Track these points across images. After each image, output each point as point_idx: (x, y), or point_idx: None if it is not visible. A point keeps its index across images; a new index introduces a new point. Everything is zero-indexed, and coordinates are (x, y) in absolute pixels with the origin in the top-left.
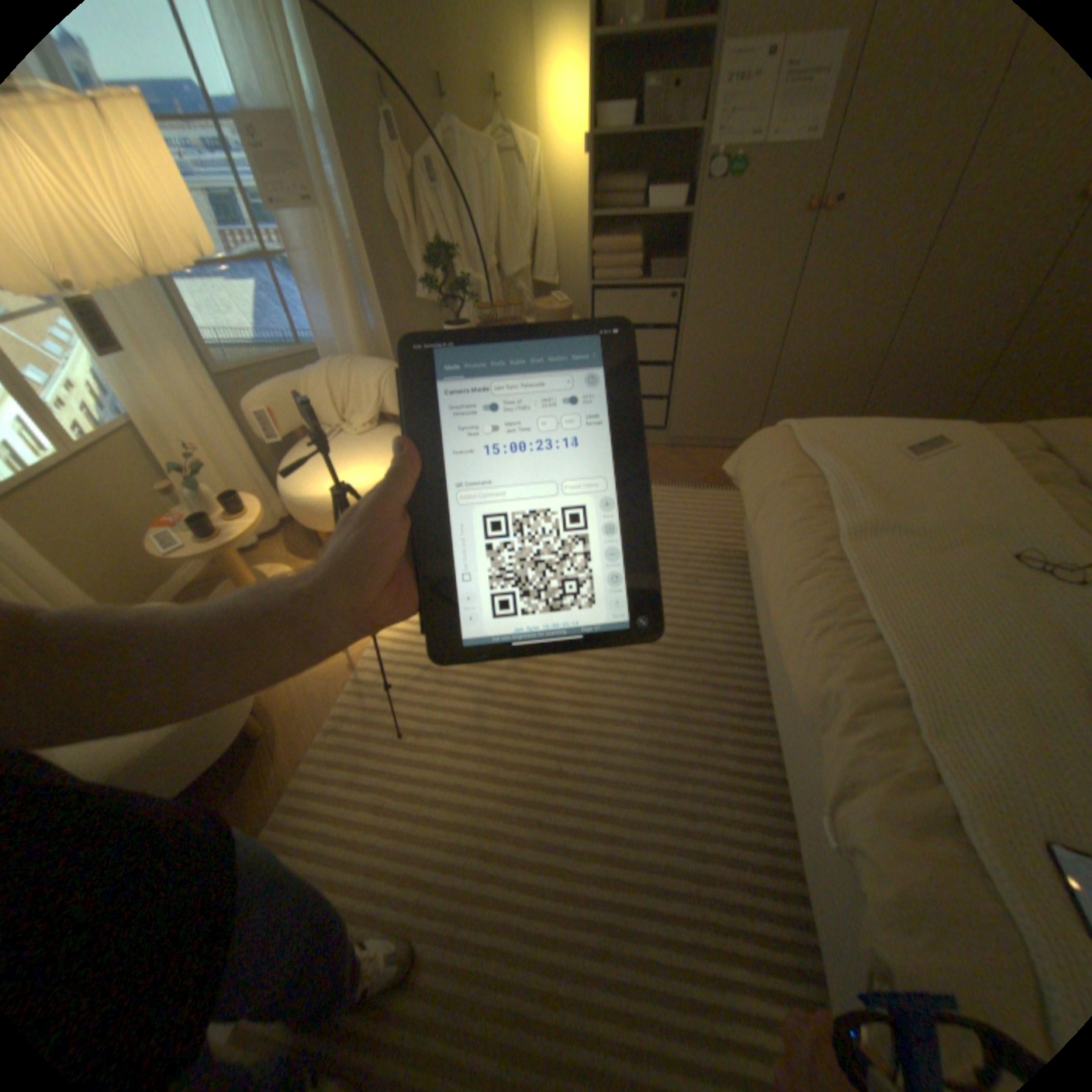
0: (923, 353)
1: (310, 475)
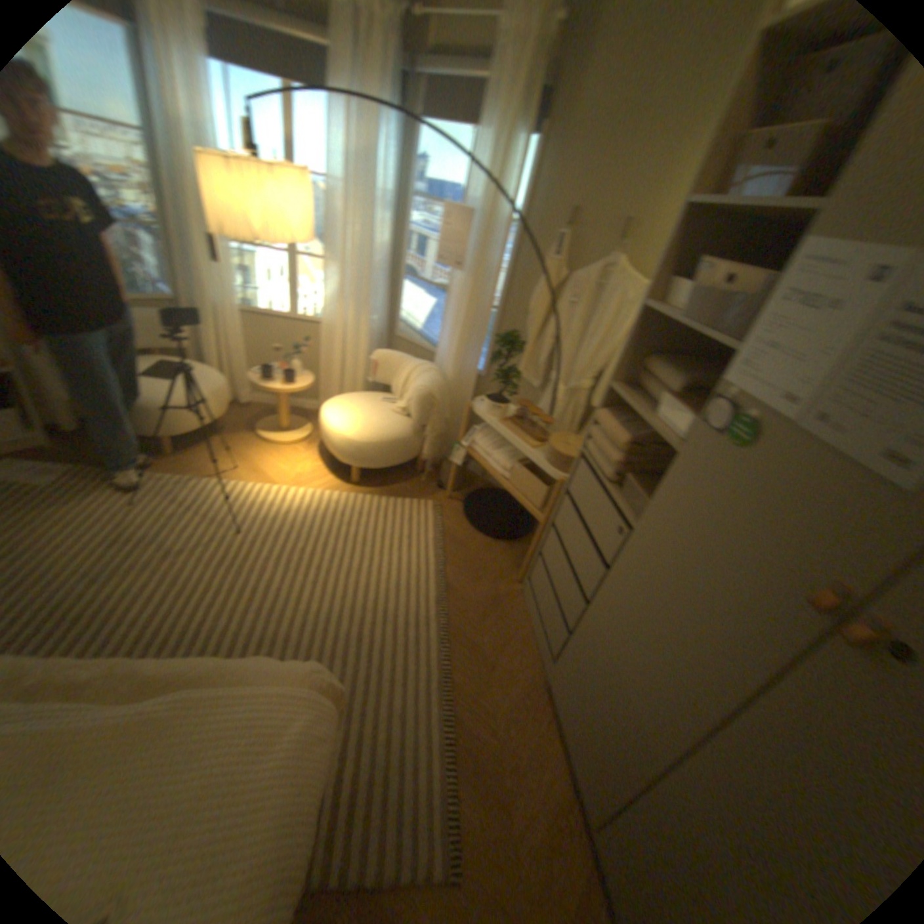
0: None
1: (338, 403)
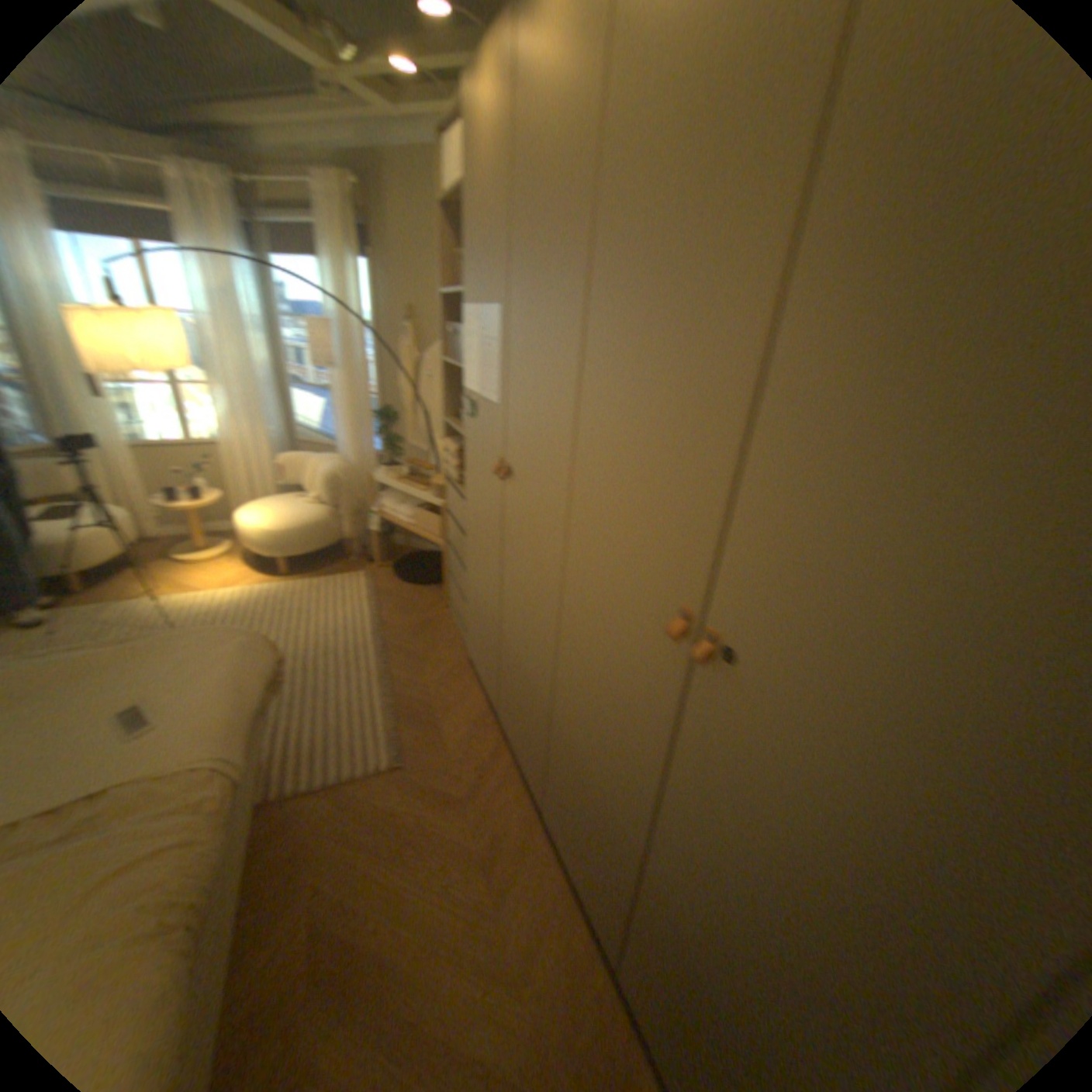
0: (572, 749)
1: (249, 507)
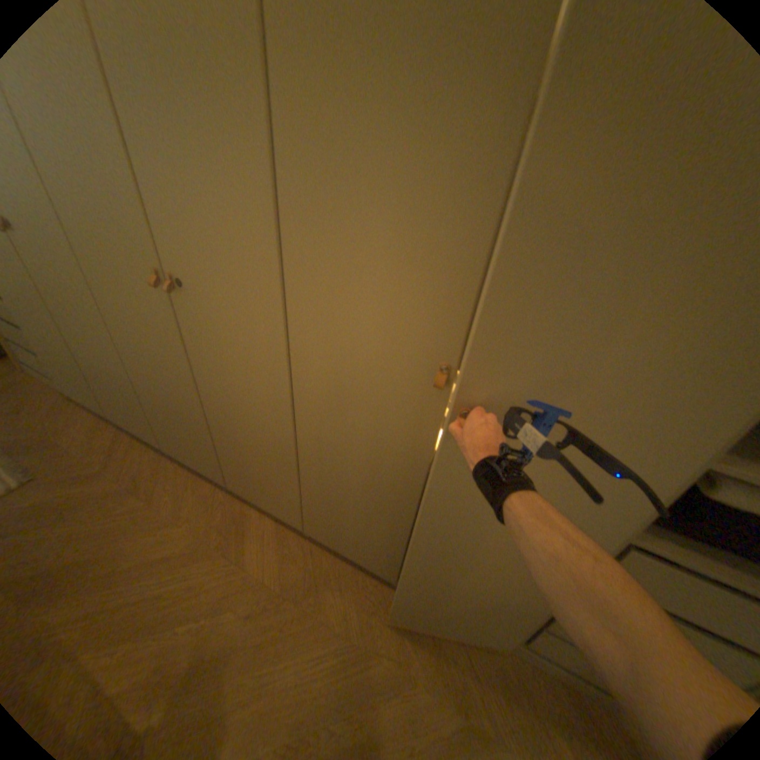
0: (152, 394)
1: None
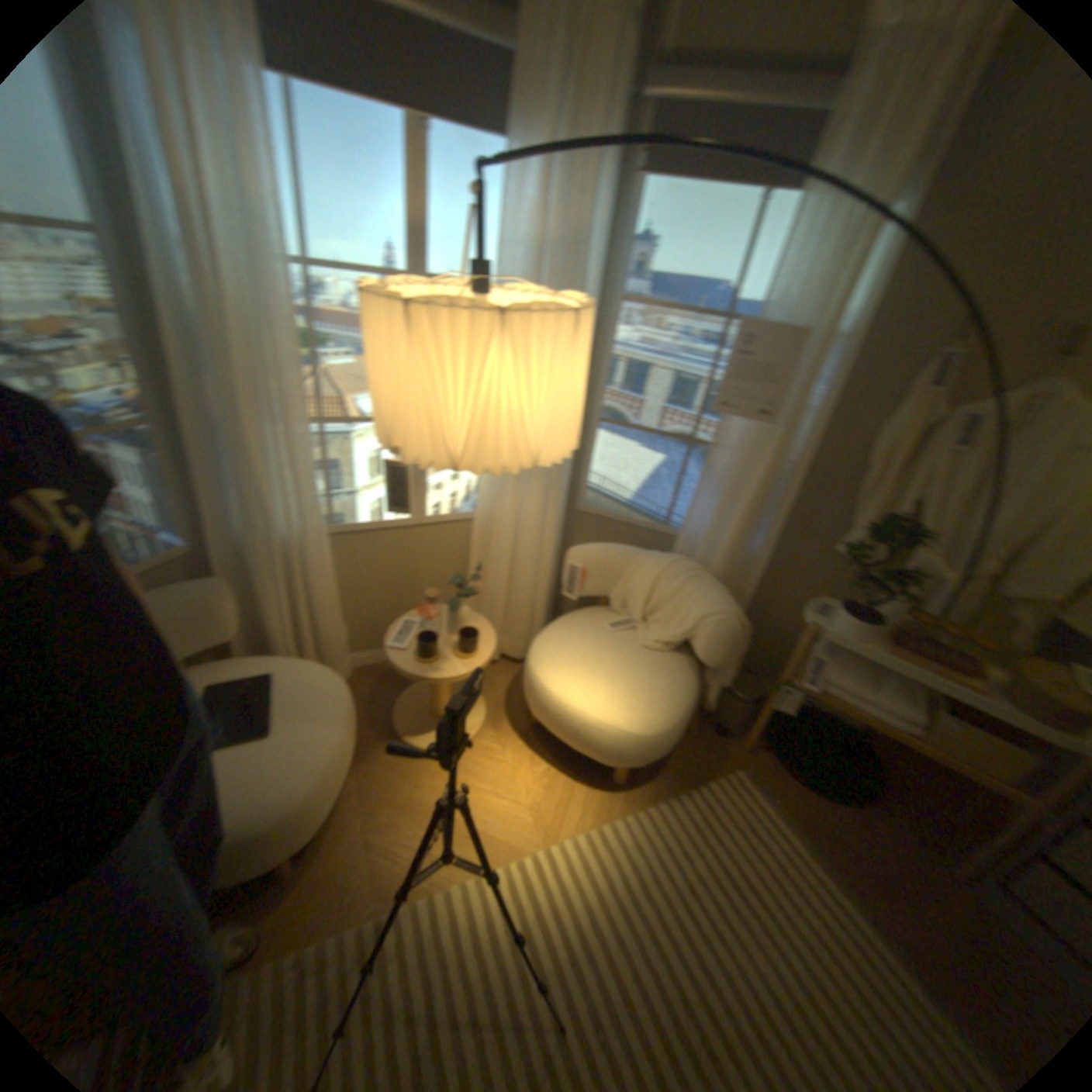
0: None
1: (563, 657)
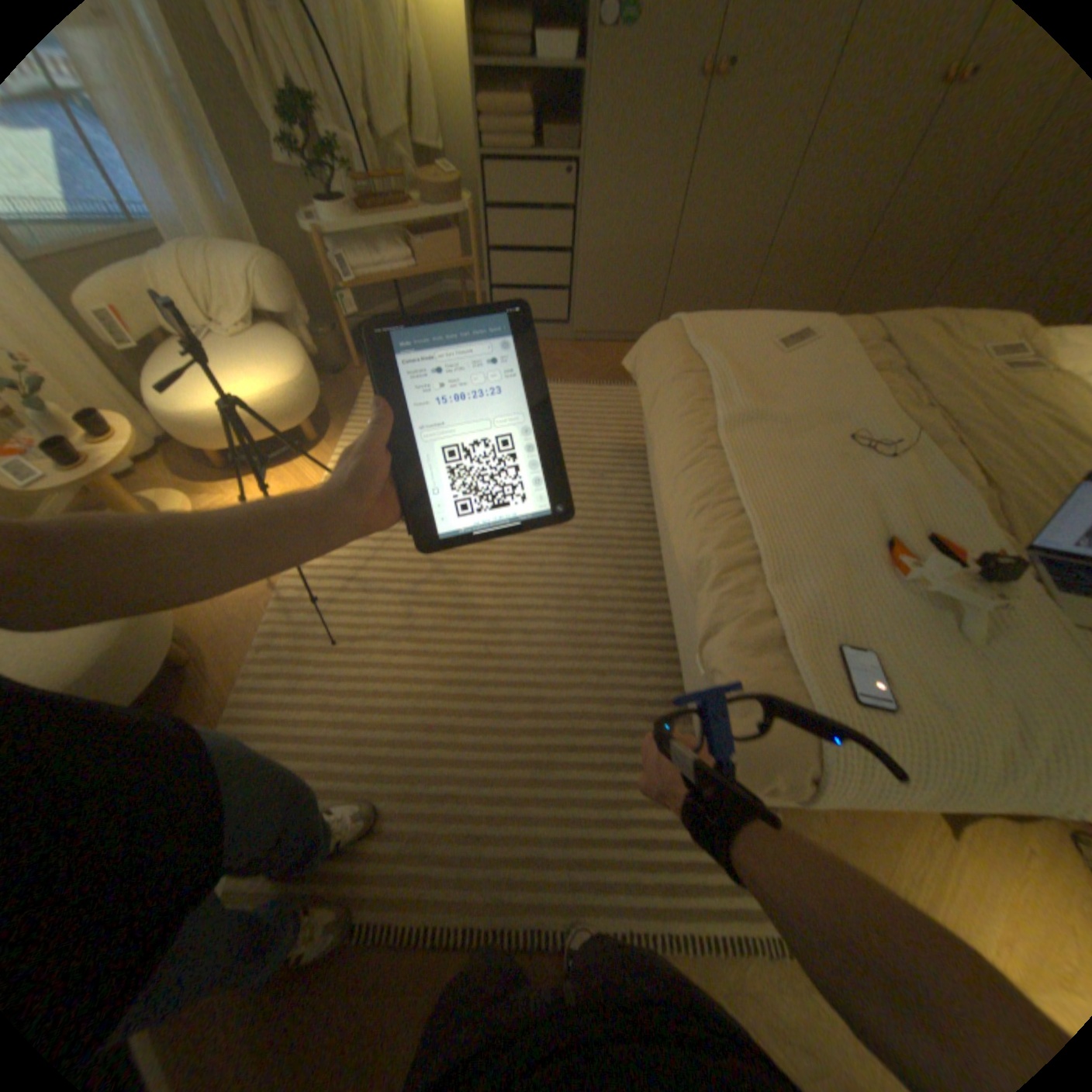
0: (803, 242)
1: (182, 387)
